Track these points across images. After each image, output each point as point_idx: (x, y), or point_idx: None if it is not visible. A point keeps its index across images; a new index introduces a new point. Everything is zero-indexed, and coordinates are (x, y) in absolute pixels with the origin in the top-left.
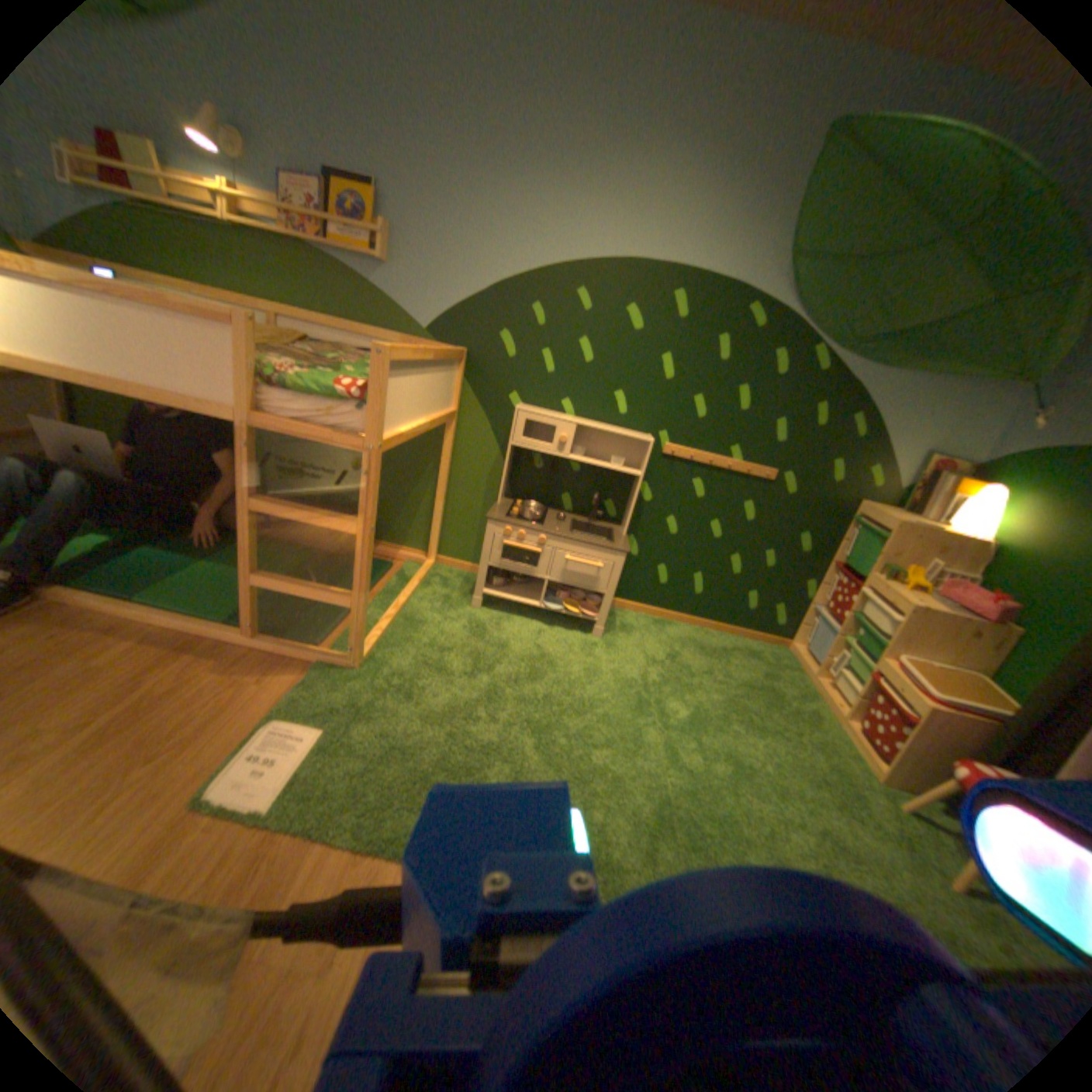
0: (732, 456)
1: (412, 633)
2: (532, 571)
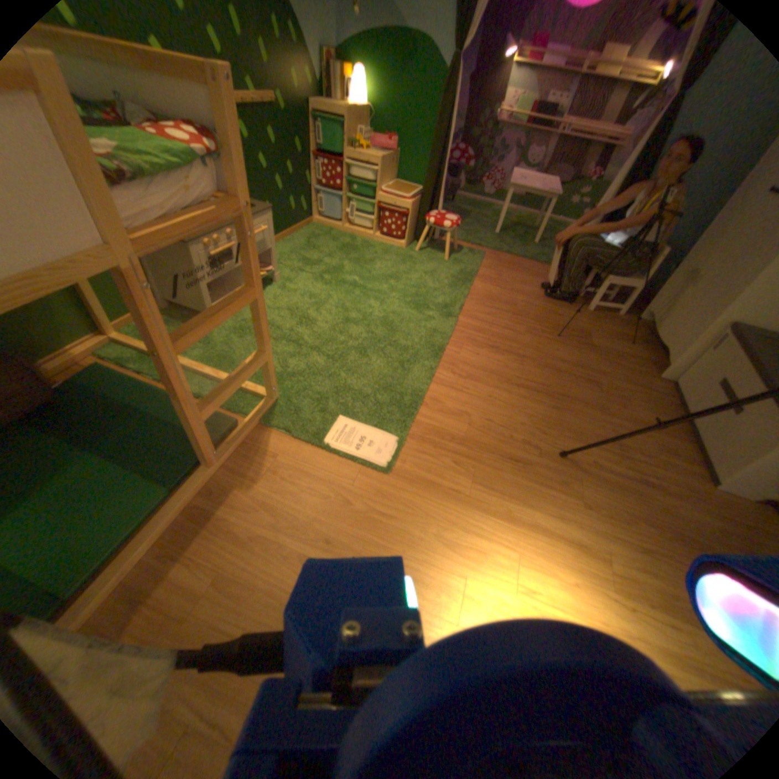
0: (248, 88)
1: (236, 363)
2: (229, 263)
